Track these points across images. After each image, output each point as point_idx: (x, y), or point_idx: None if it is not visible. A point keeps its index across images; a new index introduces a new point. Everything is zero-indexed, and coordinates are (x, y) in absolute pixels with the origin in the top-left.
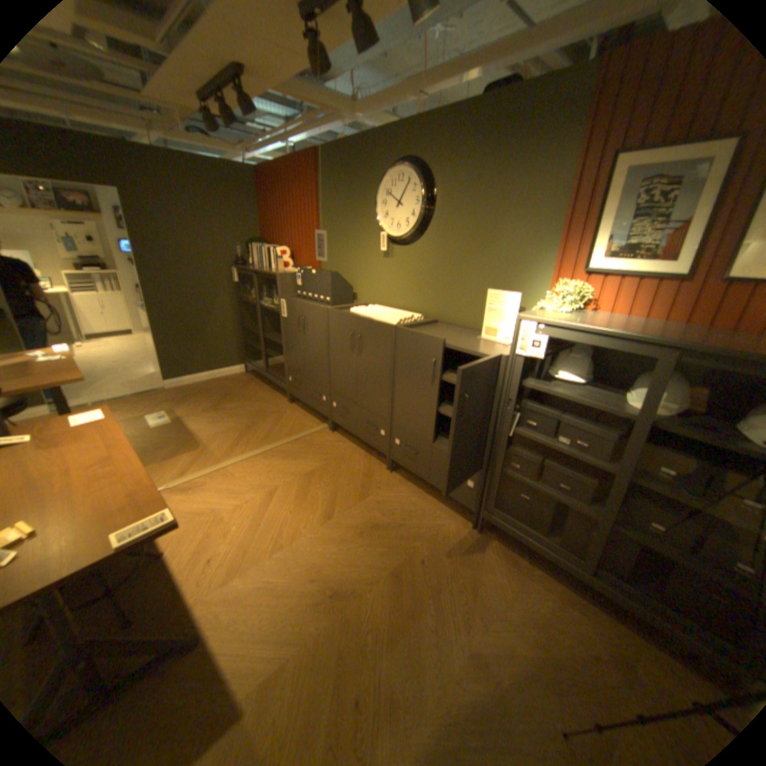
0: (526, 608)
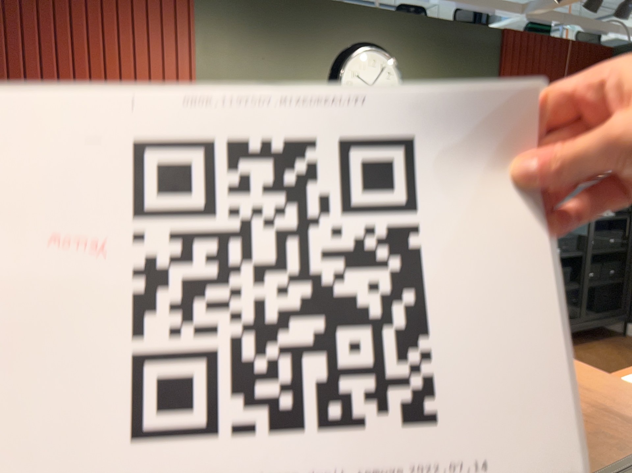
0: (595, 361)
